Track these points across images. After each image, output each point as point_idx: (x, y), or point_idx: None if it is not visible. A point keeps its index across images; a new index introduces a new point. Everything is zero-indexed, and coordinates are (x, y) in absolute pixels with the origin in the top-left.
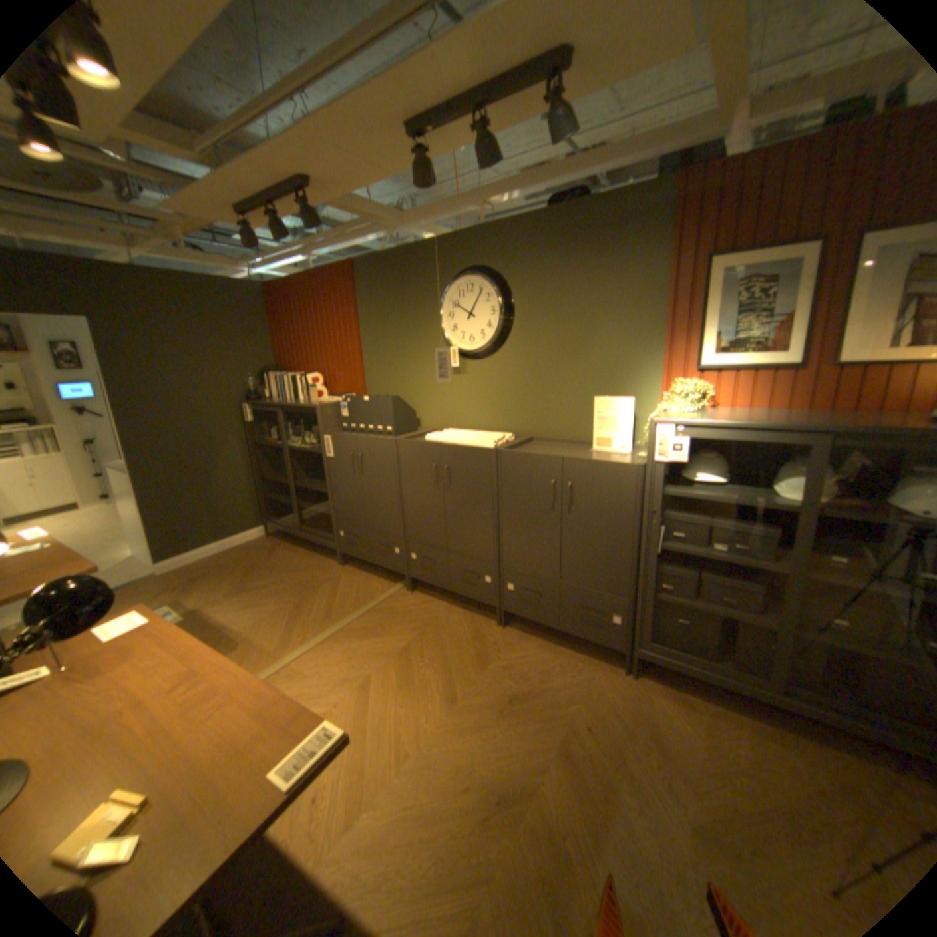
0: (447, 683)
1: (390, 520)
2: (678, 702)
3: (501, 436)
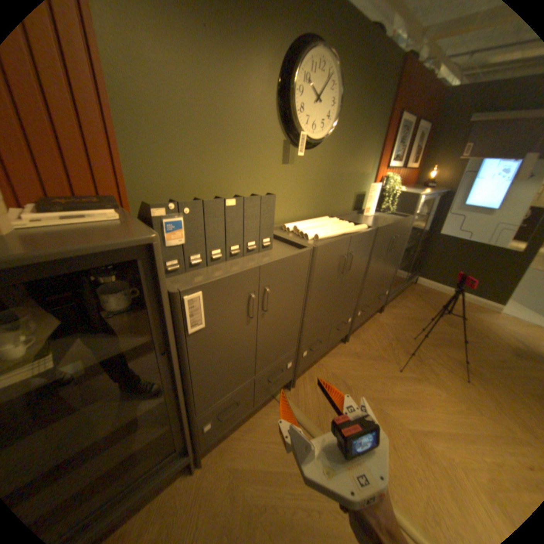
0: (403, 380)
1: (288, 341)
2: (392, 307)
3: (337, 219)
